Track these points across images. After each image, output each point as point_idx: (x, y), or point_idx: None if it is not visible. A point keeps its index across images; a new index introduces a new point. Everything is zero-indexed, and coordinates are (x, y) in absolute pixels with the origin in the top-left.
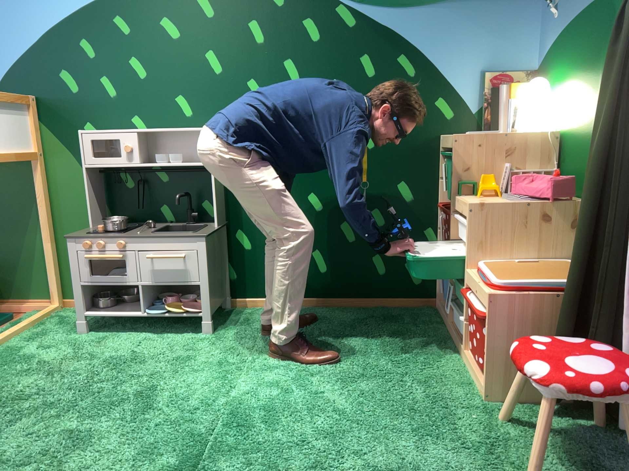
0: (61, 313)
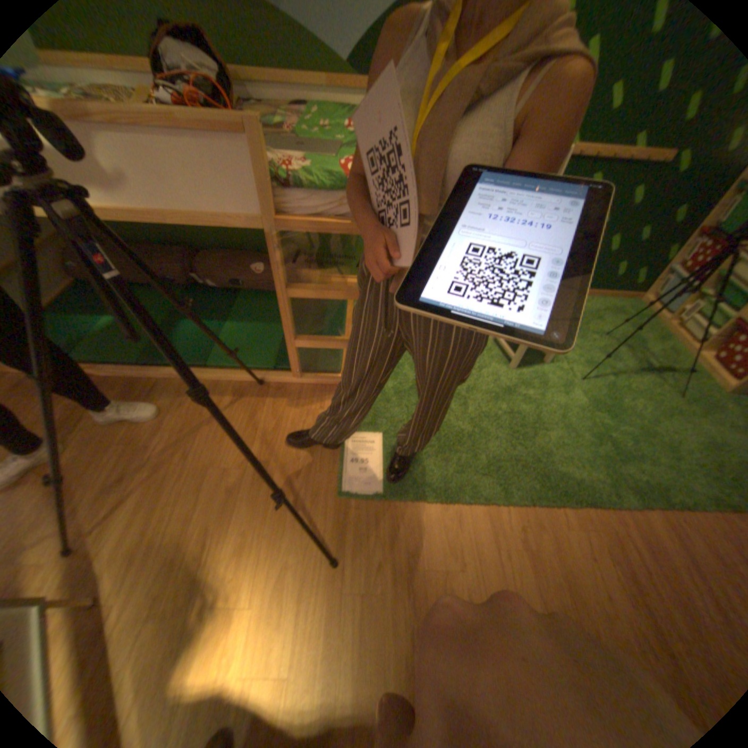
0: None
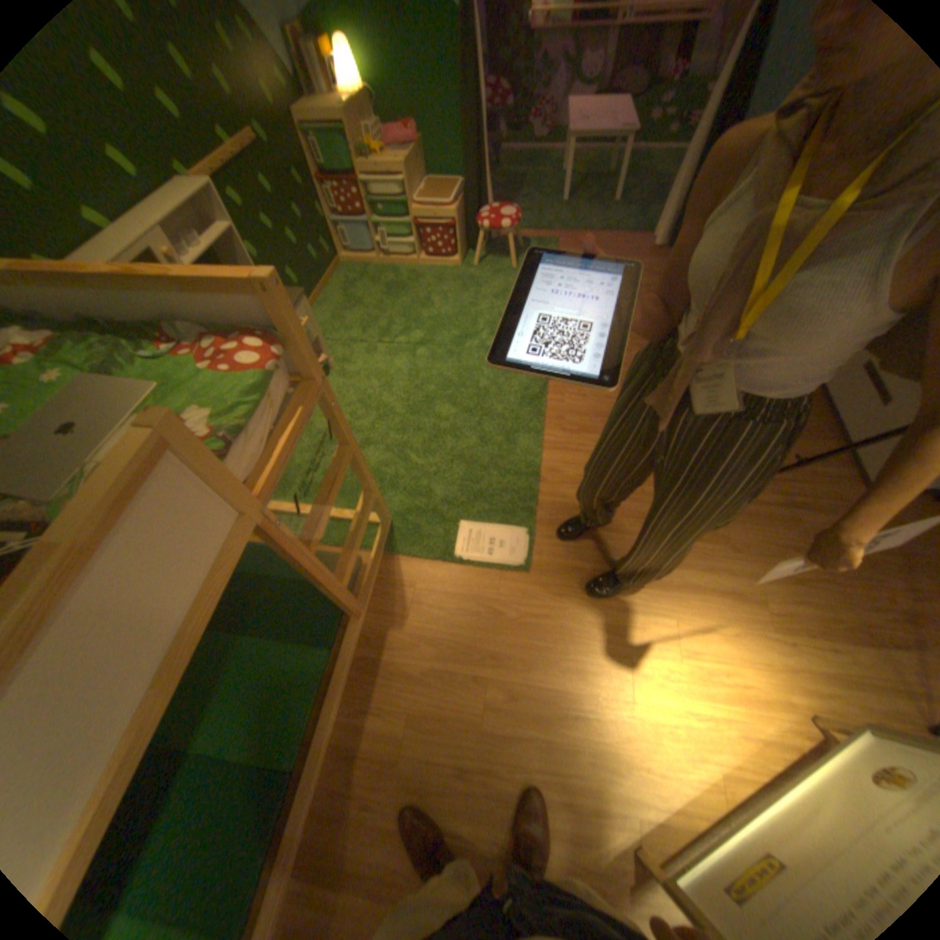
0: None
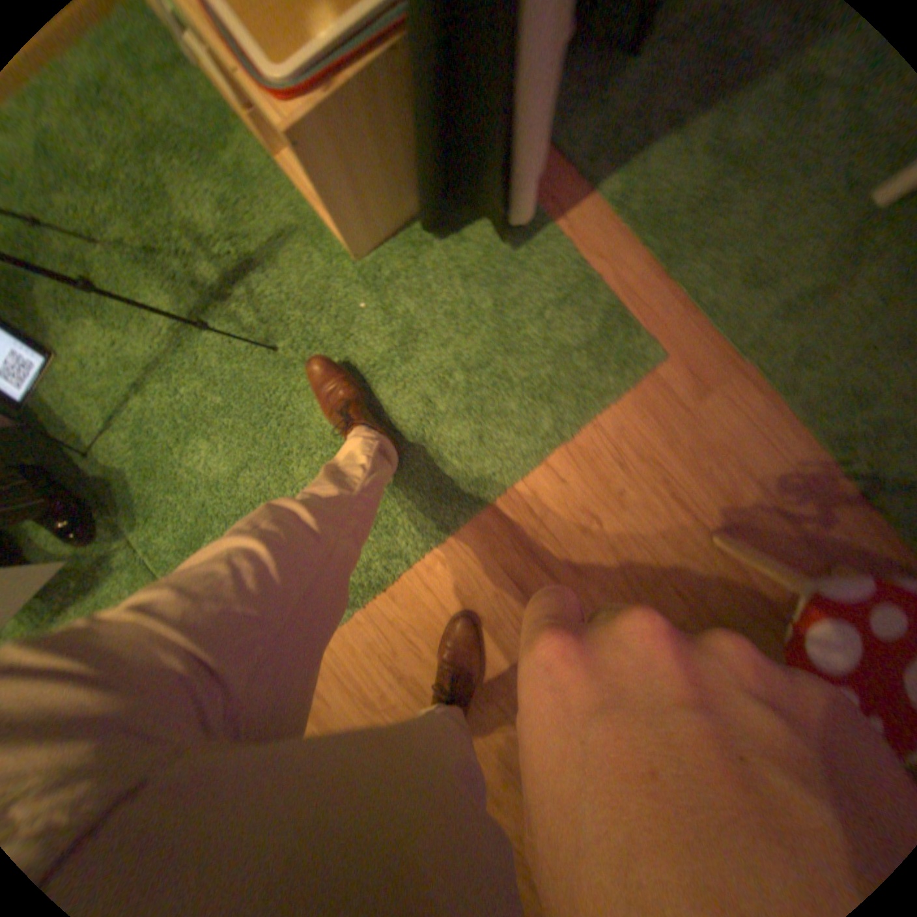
0: None
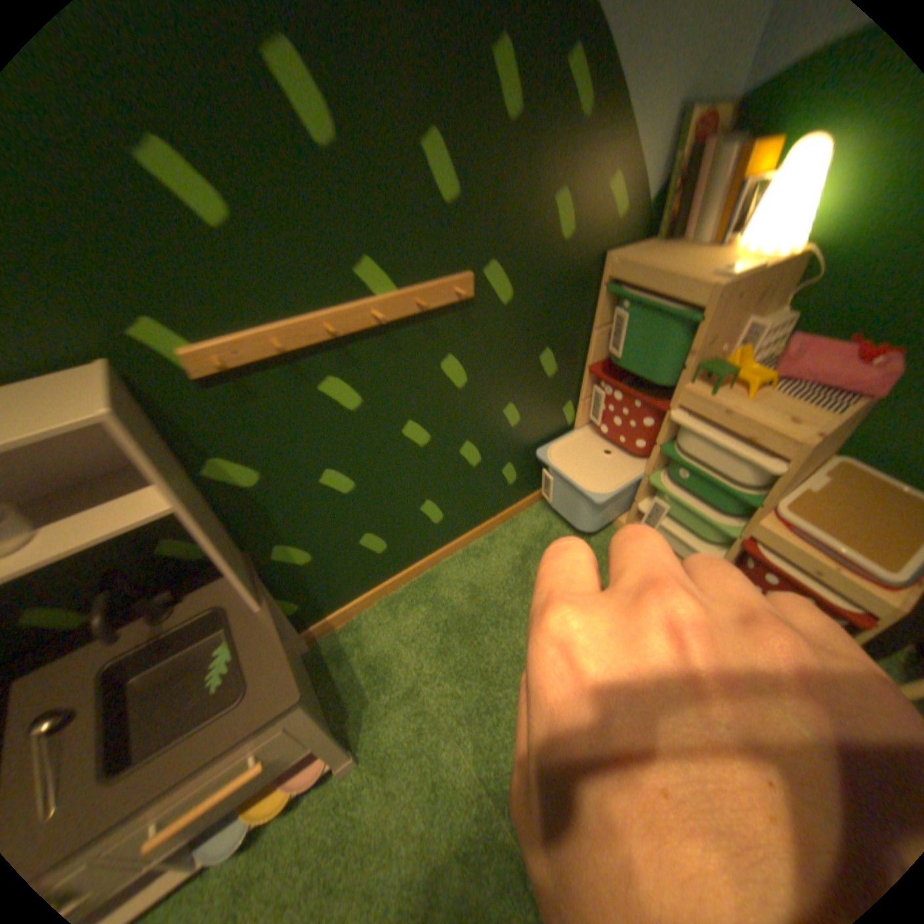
0: None
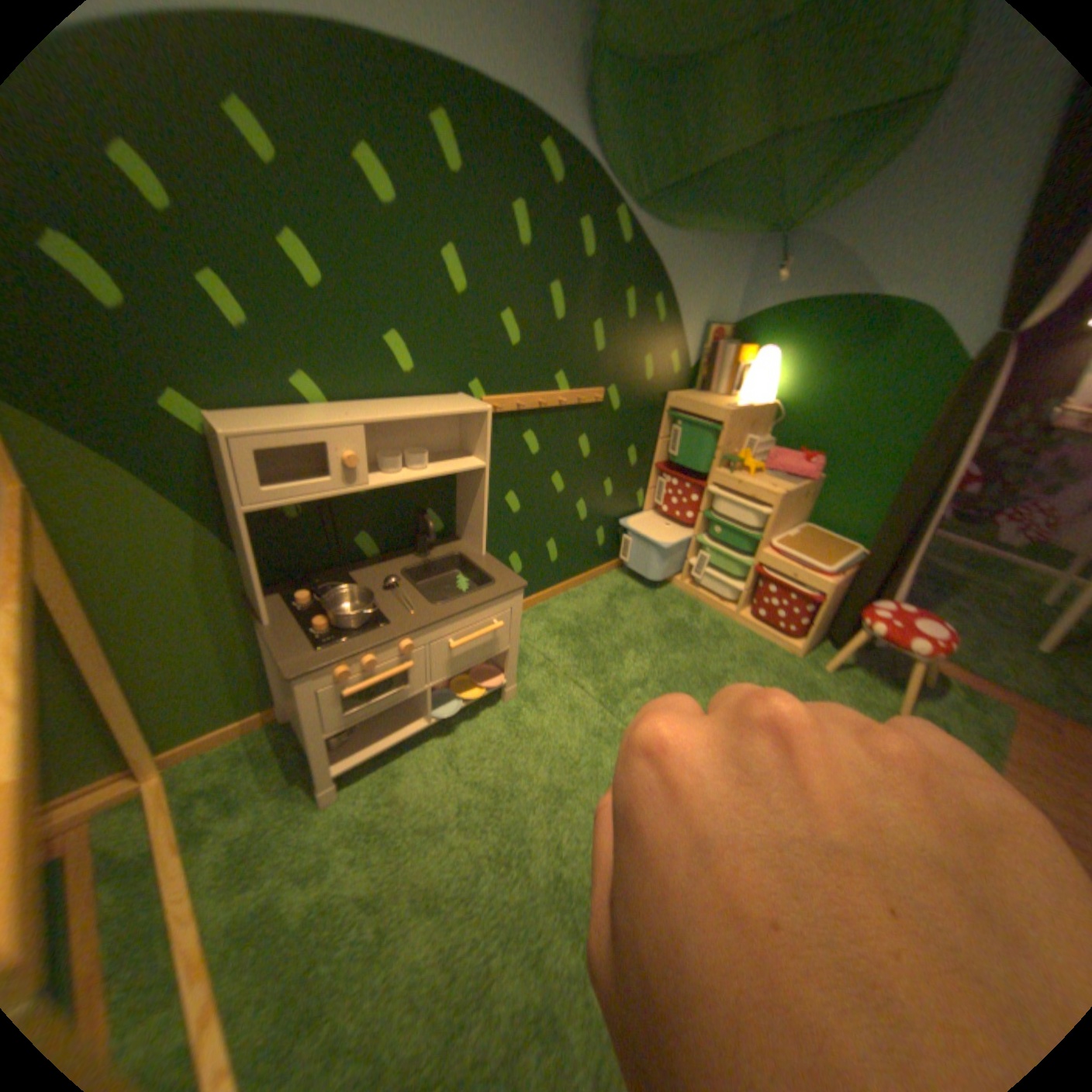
0: (186, 788)
